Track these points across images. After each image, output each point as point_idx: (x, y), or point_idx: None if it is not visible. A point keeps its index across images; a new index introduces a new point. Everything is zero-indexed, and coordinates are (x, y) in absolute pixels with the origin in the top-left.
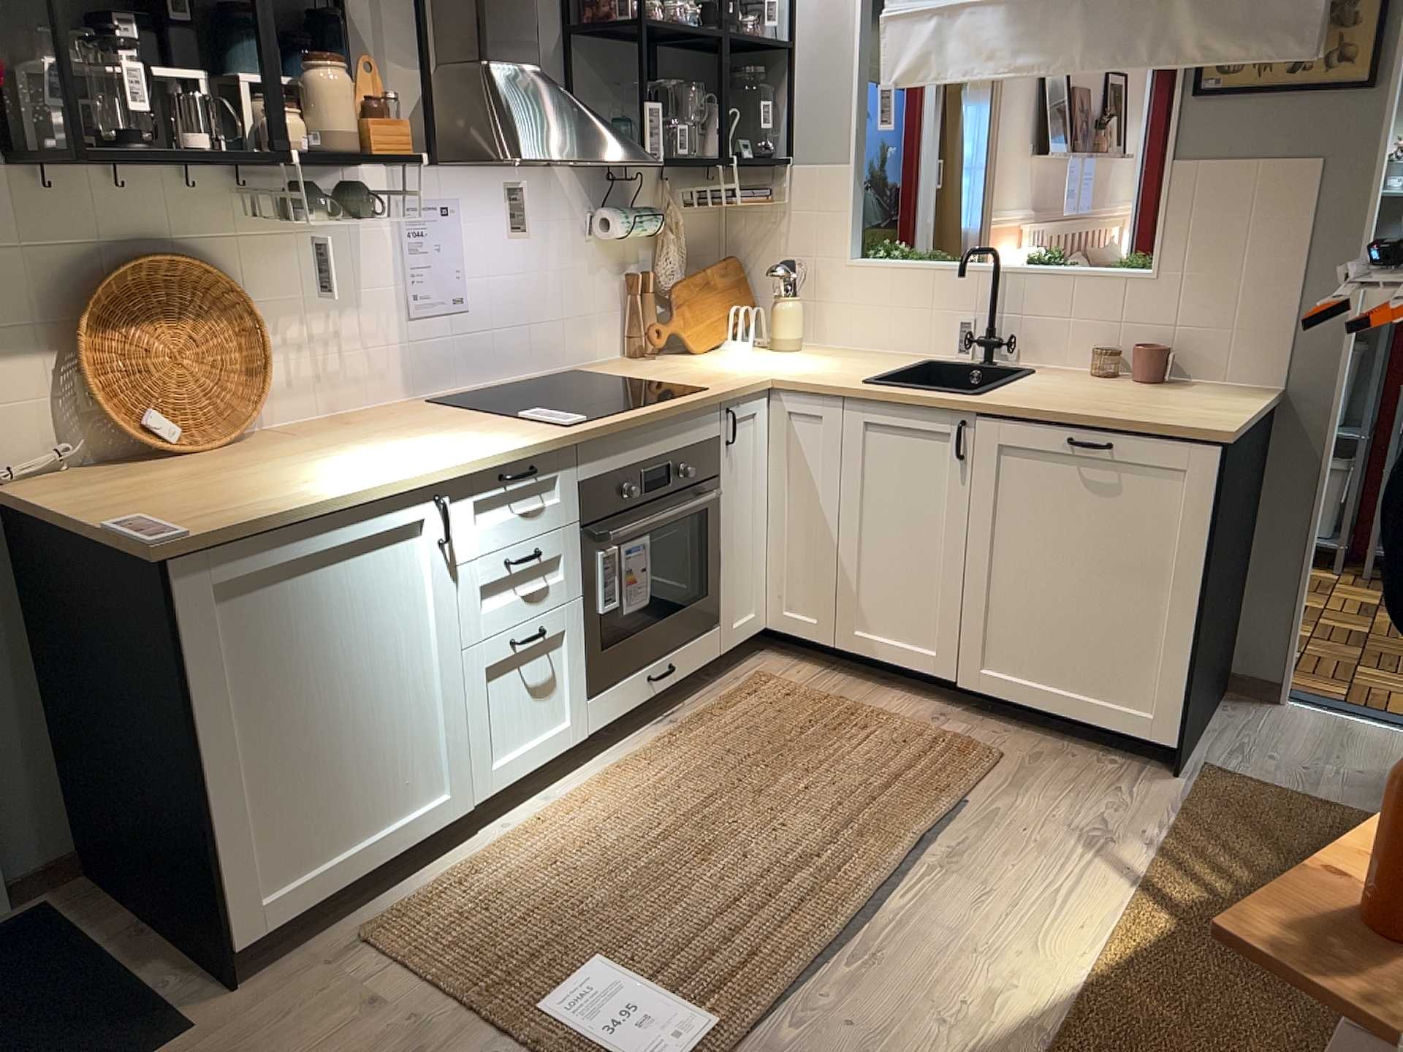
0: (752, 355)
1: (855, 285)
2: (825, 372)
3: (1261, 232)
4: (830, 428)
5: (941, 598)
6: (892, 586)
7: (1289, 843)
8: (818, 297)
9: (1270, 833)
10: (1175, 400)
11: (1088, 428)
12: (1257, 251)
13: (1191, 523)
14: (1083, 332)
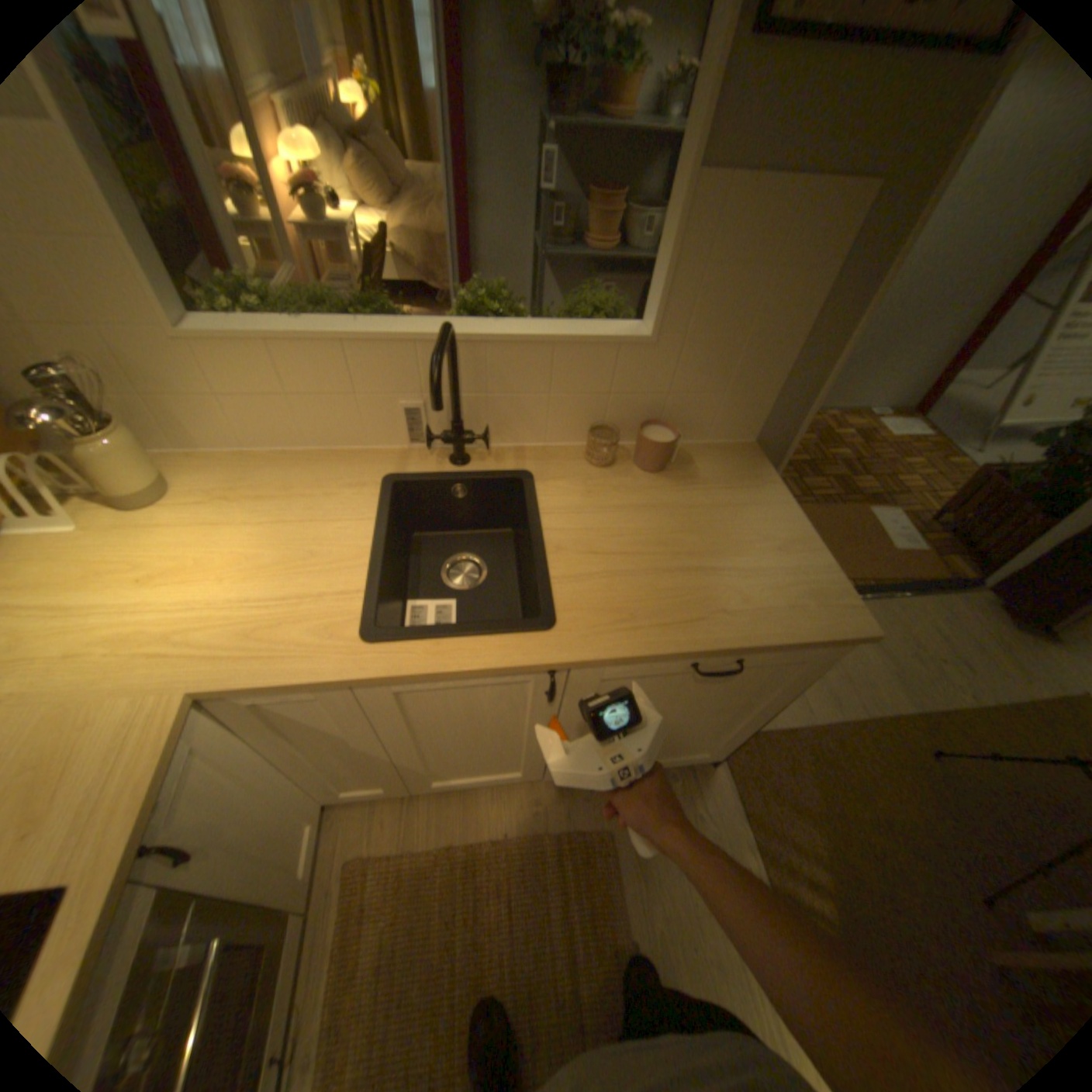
0: (83, 552)
1: (203, 367)
2: (265, 603)
3: (777, 285)
4: (331, 704)
5: (519, 756)
6: (460, 760)
7: (811, 811)
8: (139, 388)
9: (797, 807)
10: (725, 526)
11: (716, 654)
12: (768, 308)
13: (790, 685)
14: (561, 407)
